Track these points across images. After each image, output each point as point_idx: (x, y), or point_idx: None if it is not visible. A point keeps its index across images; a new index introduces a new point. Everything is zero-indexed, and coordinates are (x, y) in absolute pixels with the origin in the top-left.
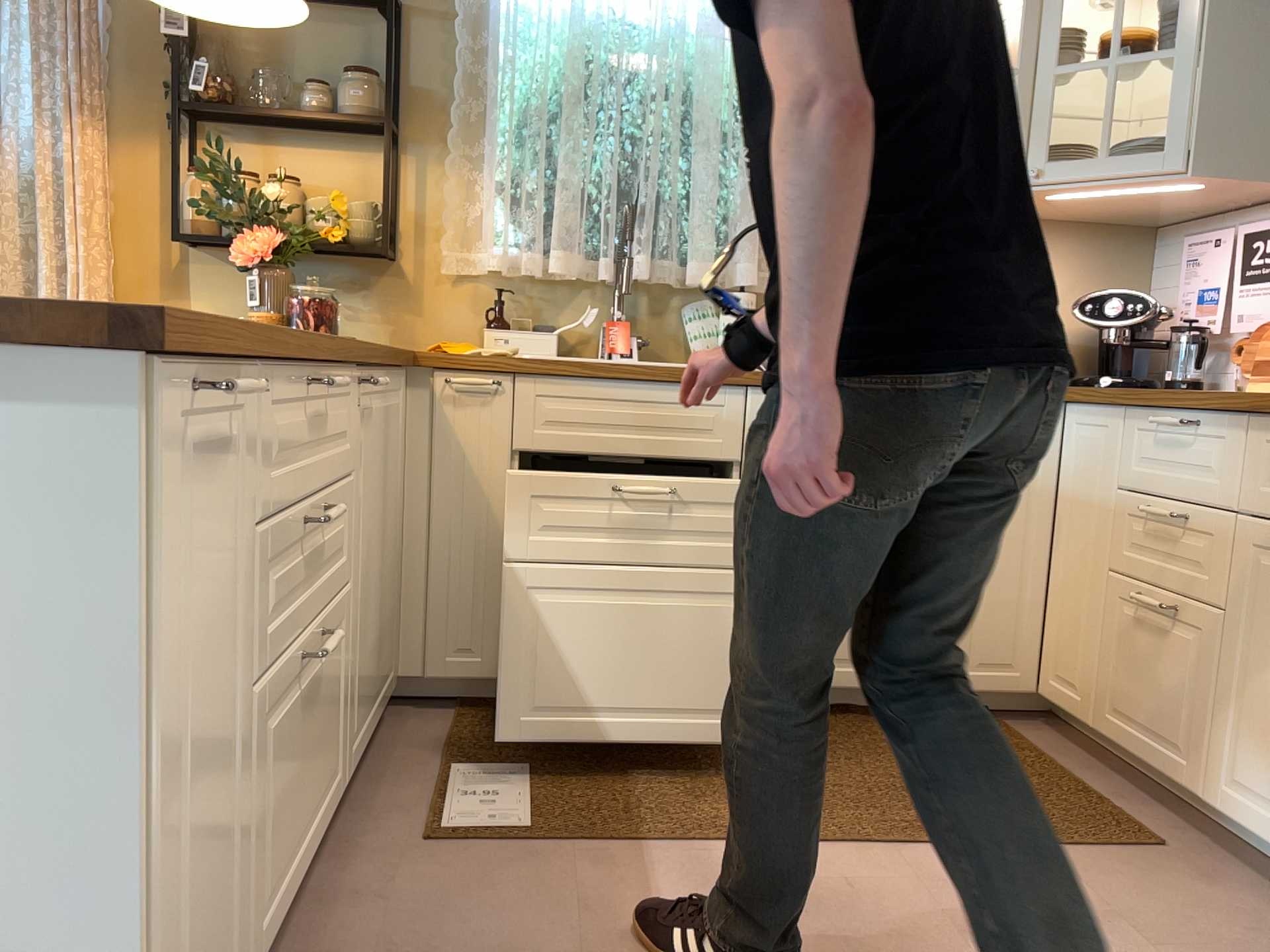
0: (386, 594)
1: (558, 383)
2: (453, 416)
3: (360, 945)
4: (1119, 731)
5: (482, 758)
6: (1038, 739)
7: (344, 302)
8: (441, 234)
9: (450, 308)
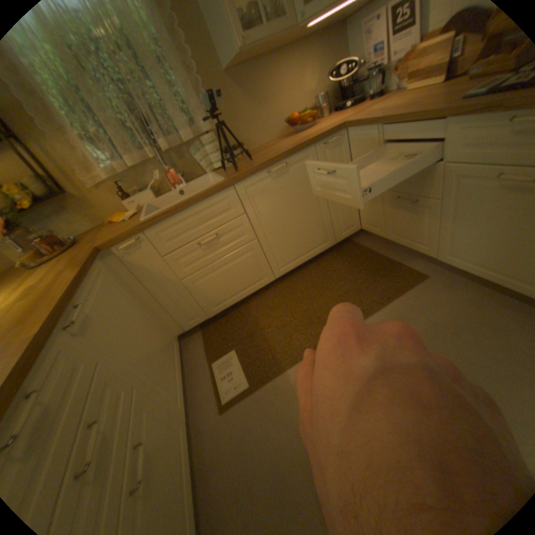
0: (154, 334)
1: (162, 223)
2: (132, 257)
3: (224, 487)
4: (396, 238)
5: (218, 352)
6: (366, 243)
7: (60, 218)
8: (73, 170)
9: (102, 198)
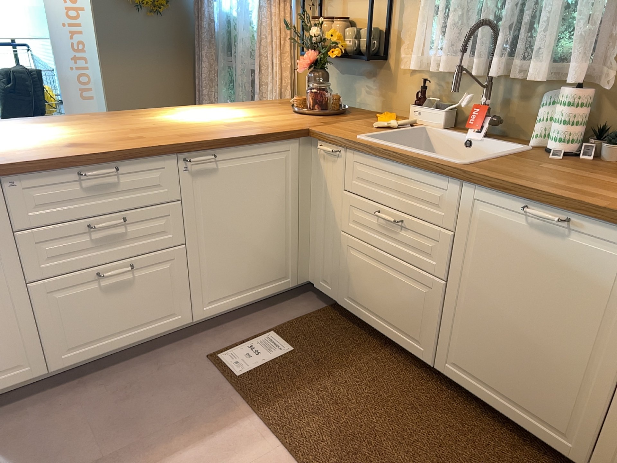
0: (269, 246)
1: (363, 156)
2: (324, 165)
3: (132, 379)
4: None
5: (289, 335)
6: None
7: (364, 84)
8: (405, 45)
9: (406, 90)
